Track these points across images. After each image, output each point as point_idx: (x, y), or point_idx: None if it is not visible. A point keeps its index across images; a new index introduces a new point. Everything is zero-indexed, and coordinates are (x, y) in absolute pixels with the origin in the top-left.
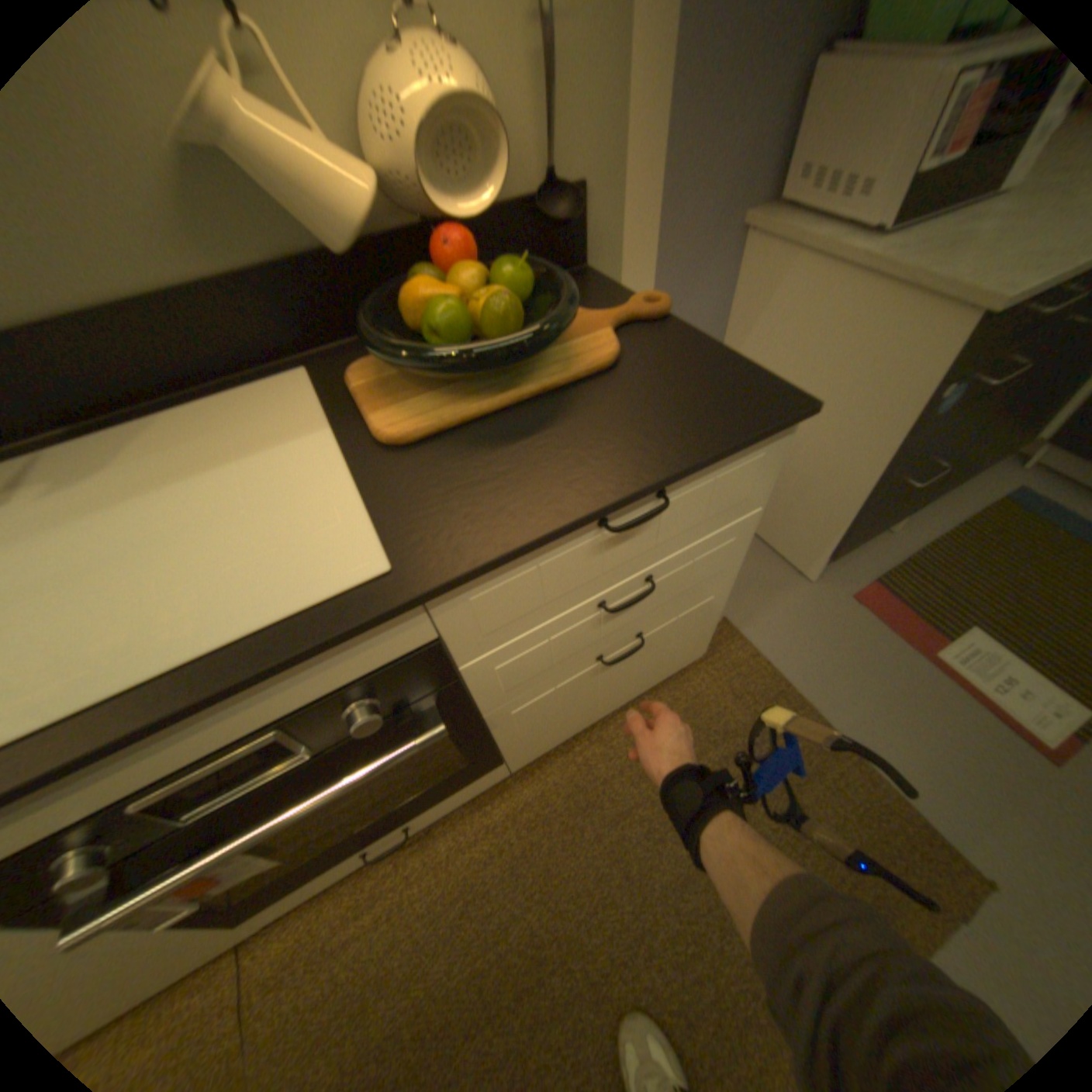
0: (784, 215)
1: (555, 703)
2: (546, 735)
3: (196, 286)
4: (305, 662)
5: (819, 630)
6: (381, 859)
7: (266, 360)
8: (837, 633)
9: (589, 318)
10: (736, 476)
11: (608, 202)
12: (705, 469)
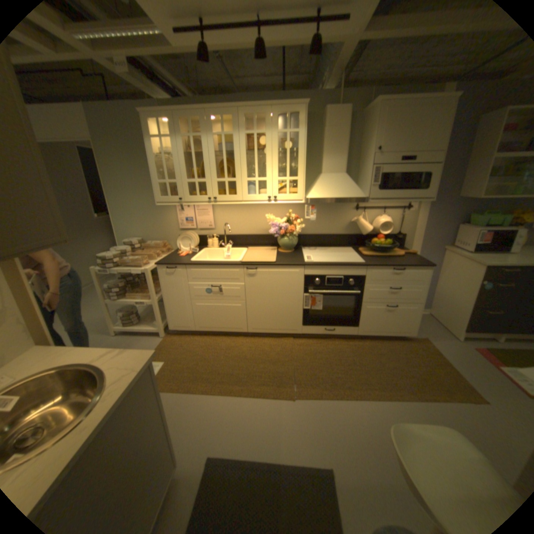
0: (454, 248)
1: (375, 313)
2: (370, 326)
3: (343, 235)
4: (352, 268)
5: (459, 351)
6: (329, 330)
7: (345, 246)
8: (465, 353)
9: (401, 252)
10: (420, 273)
11: (411, 238)
12: (413, 268)
